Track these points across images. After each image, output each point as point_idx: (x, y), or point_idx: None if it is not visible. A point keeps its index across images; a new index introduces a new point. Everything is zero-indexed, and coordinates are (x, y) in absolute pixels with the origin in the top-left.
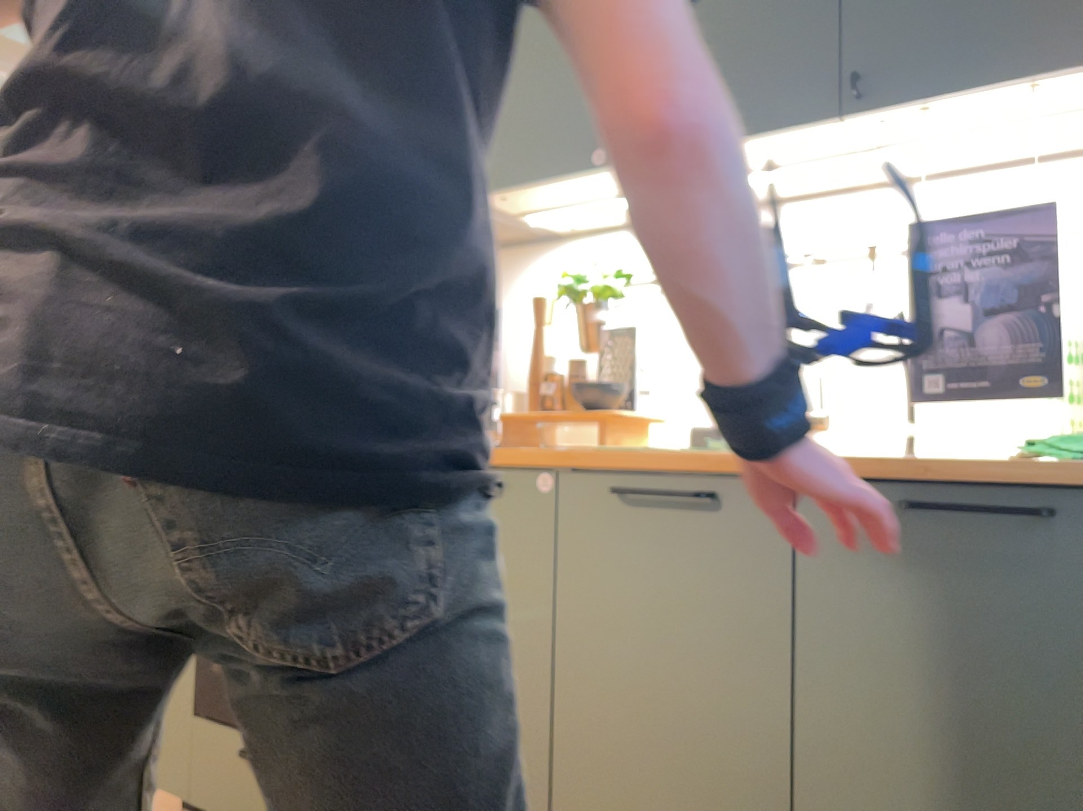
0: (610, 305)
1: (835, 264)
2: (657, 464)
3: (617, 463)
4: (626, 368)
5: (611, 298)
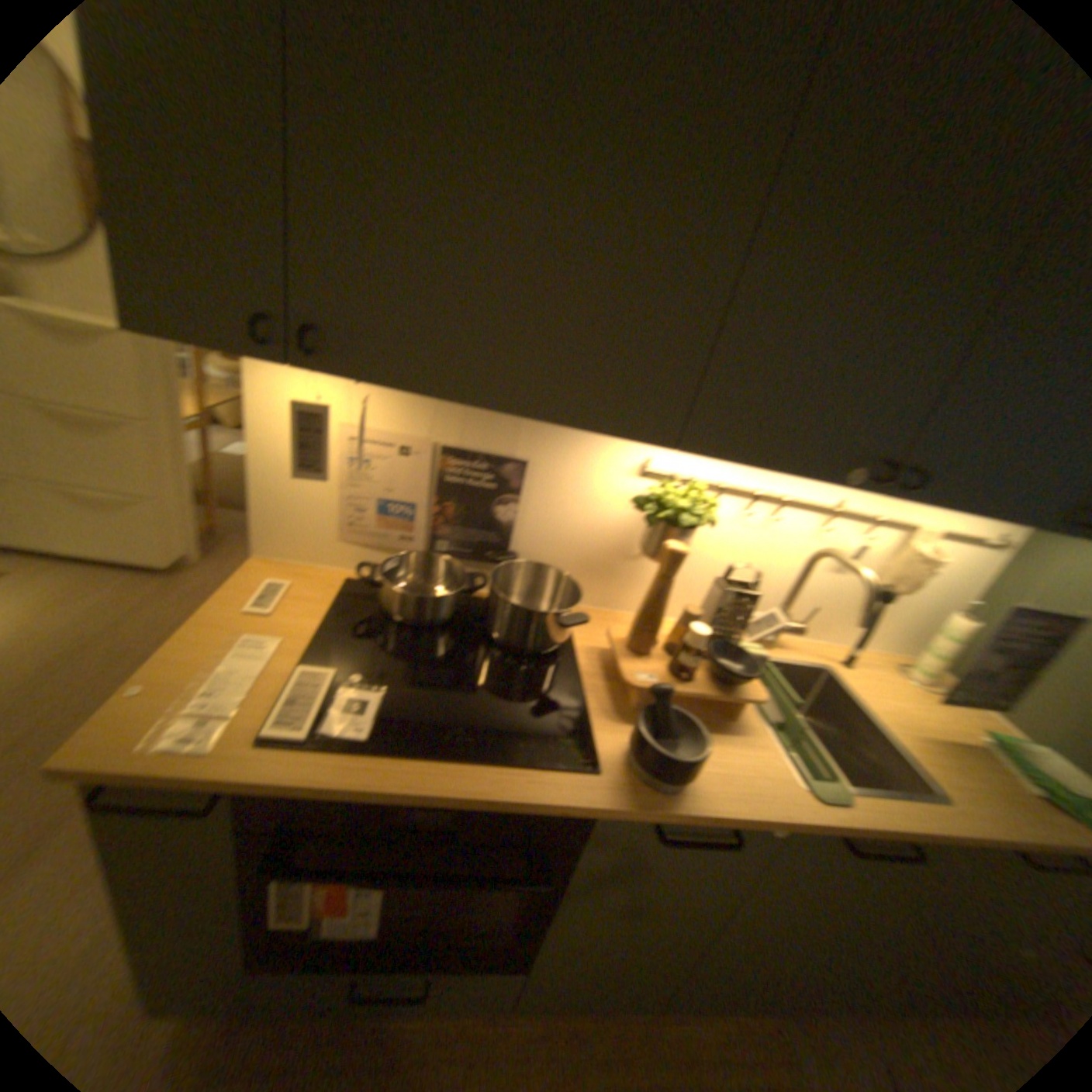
0: (696, 527)
1: (836, 508)
2: (883, 826)
3: (866, 835)
4: (738, 626)
5: (694, 519)
